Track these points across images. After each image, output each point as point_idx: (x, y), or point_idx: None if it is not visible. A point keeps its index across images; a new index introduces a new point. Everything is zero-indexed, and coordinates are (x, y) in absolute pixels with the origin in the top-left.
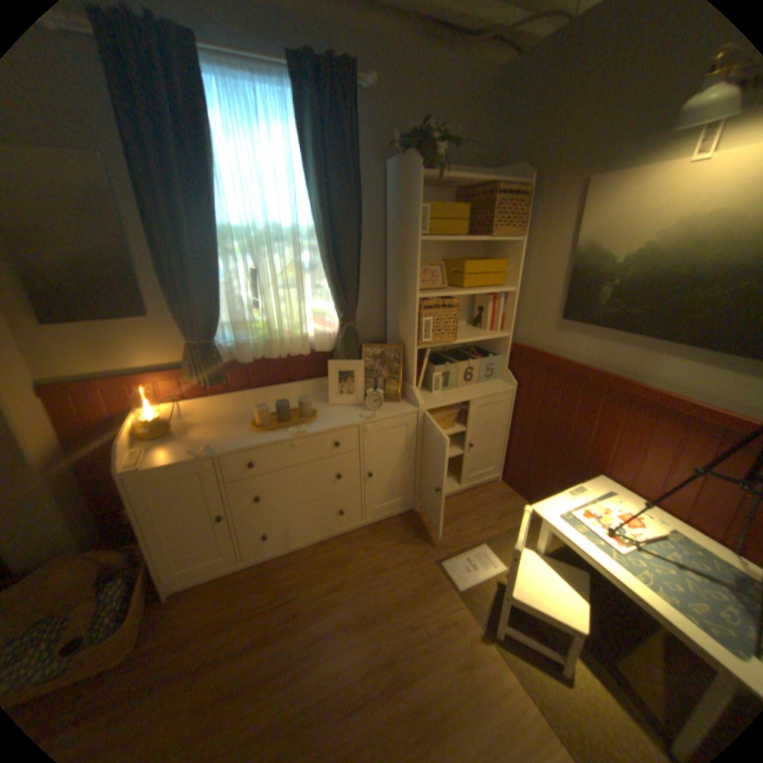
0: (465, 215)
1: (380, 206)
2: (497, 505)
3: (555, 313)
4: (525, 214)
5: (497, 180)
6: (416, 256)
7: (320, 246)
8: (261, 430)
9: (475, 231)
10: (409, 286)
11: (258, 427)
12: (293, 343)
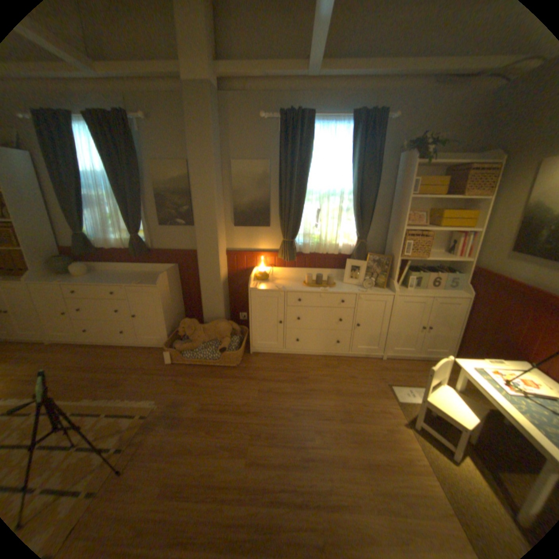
0: (449, 182)
1: (393, 177)
2: None
3: (508, 247)
4: (494, 181)
5: (472, 162)
6: (407, 205)
7: (353, 198)
8: (307, 285)
9: (454, 192)
10: (401, 222)
11: (306, 283)
12: (330, 247)
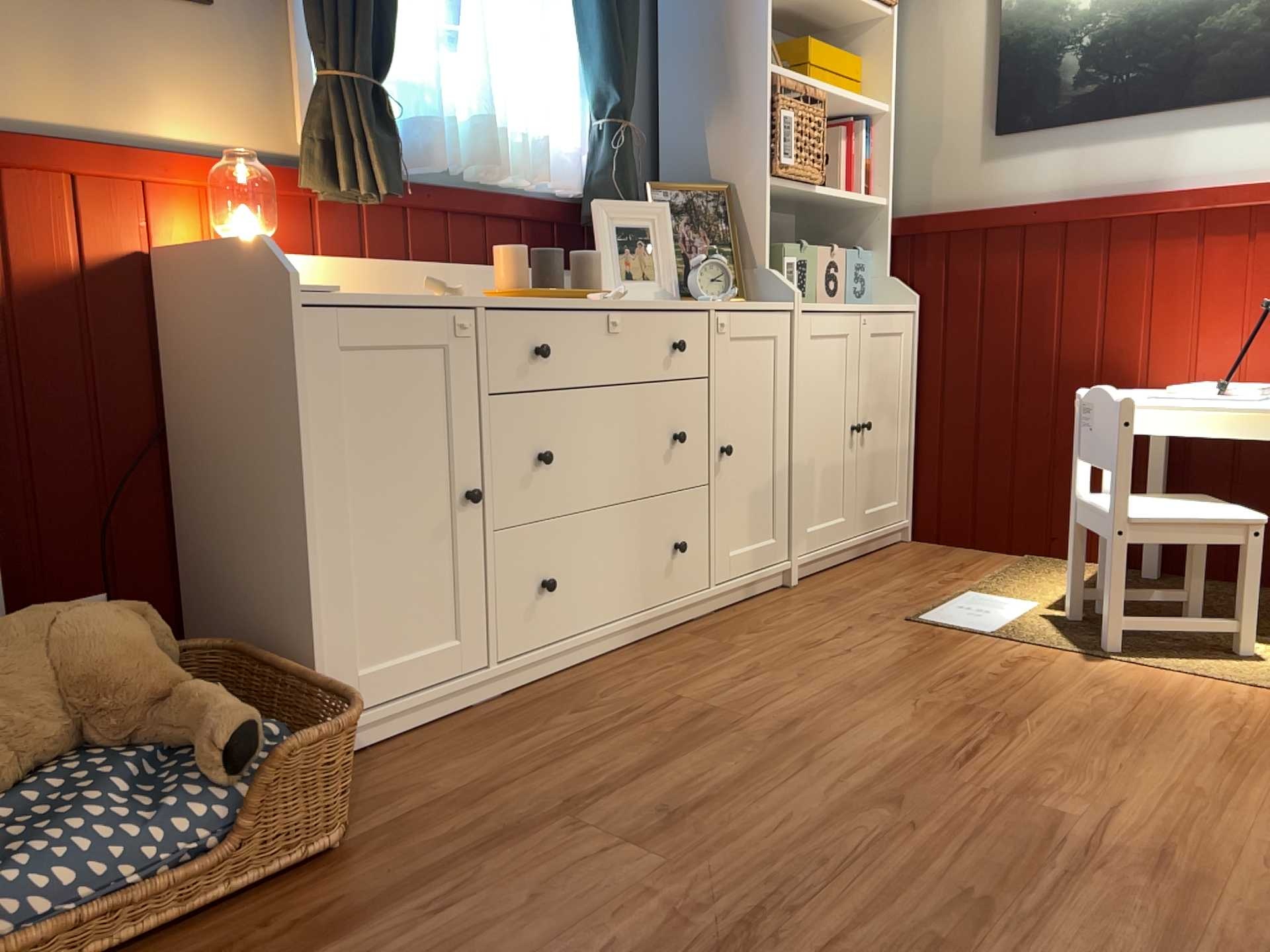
0: None
1: None
2: (936, 560)
3: (975, 134)
4: None
5: None
6: None
7: None
8: (533, 289)
9: None
10: (745, 52)
11: (516, 289)
12: (506, 161)
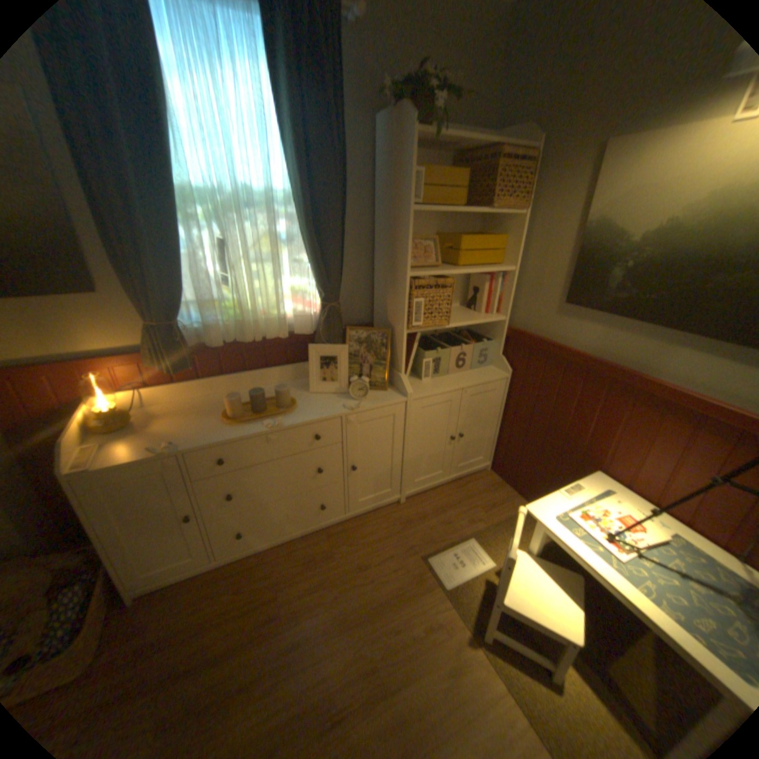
0: (463, 182)
1: (369, 169)
2: (486, 495)
3: (557, 296)
4: (530, 183)
5: (502, 141)
6: (408, 227)
7: (299, 212)
8: (233, 421)
9: (474, 201)
10: (400, 262)
11: (229, 418)
12: (269, 323)
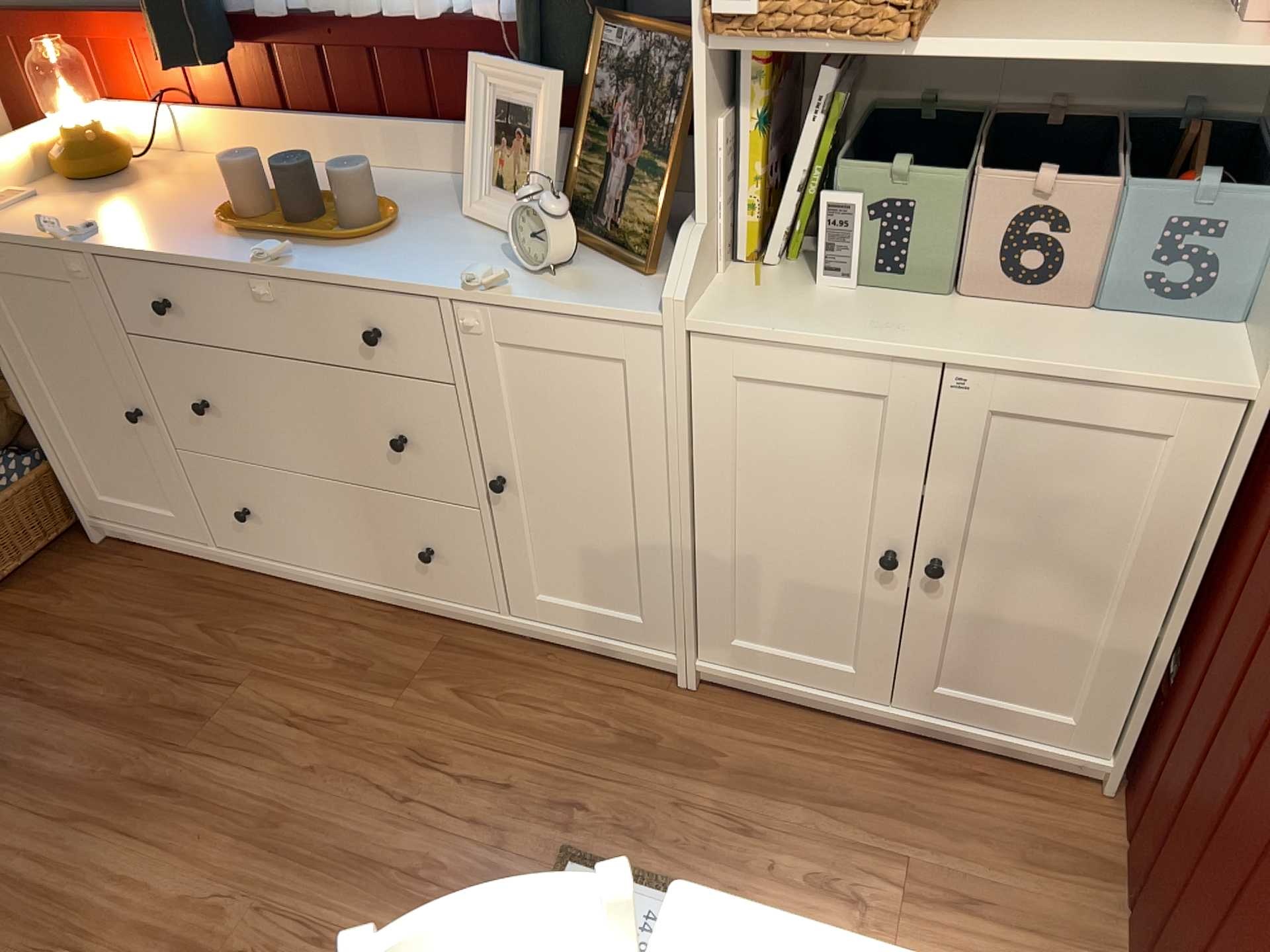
0: None
1: None
2: (978, 849)
3: None
4: None
5: None
6: None
7: None
8: (229, 228)
9: None
10: None
11: (235, 218)
12: None
